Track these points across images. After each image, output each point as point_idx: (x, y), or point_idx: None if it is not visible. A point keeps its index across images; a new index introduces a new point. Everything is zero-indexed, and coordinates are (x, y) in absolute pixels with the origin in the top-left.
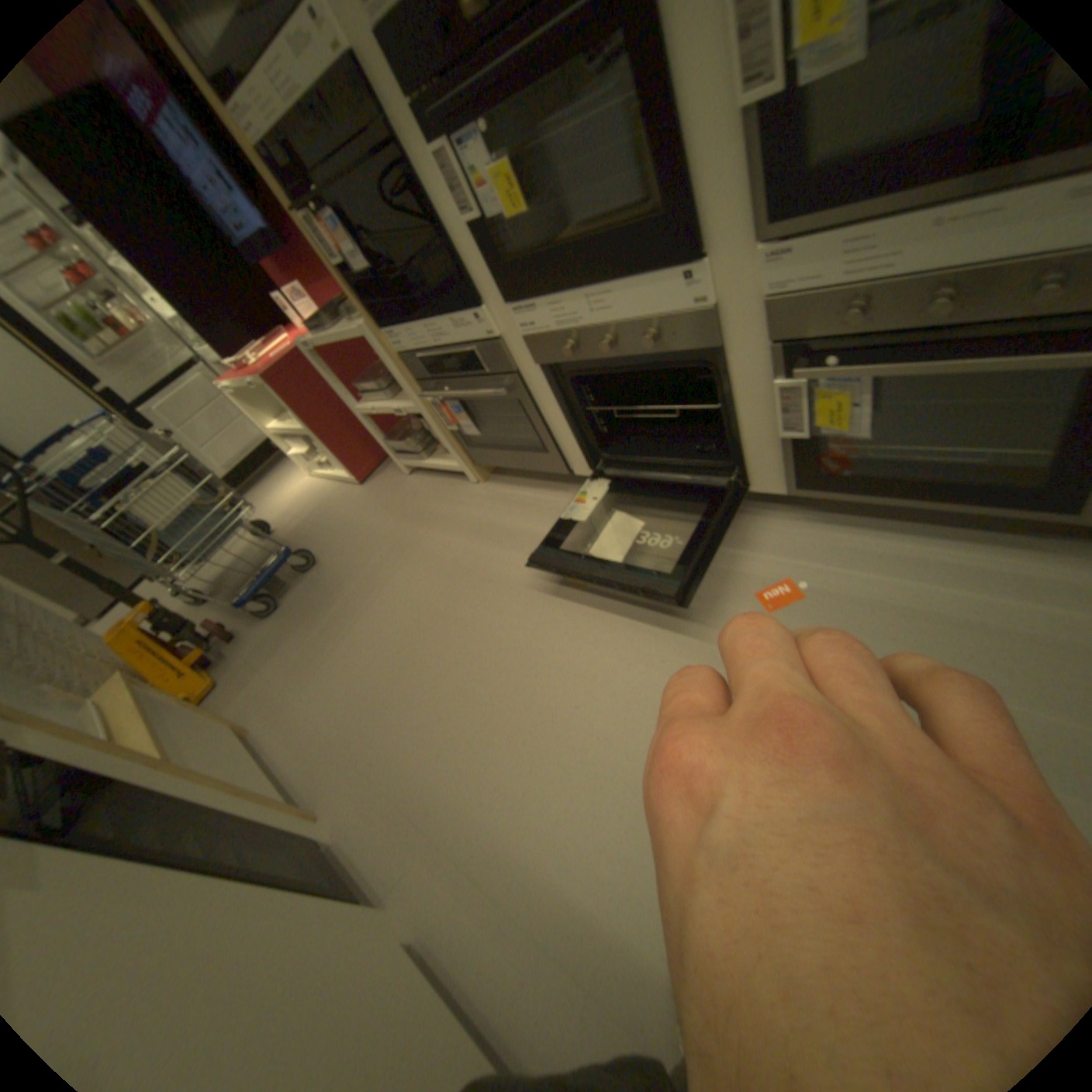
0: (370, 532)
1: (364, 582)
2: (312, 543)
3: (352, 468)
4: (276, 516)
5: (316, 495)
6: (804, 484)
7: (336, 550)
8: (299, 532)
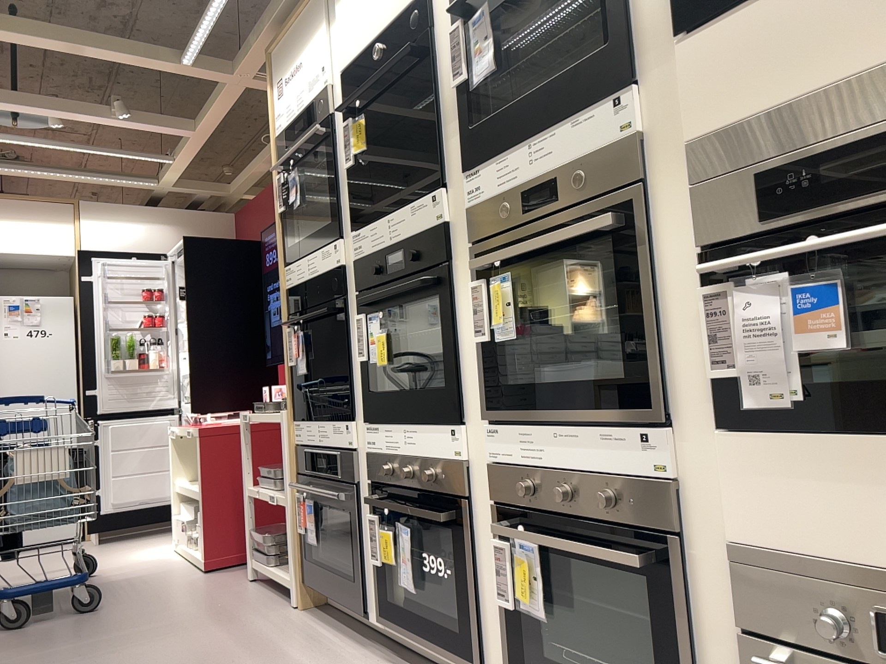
0: (166, 607)
1: (114, 639)
2: (112, 595)
3: (209, 550)
4: (110, 565)
5: (161, 564)
6: None
7: (124, 607)
8: (112, 584)
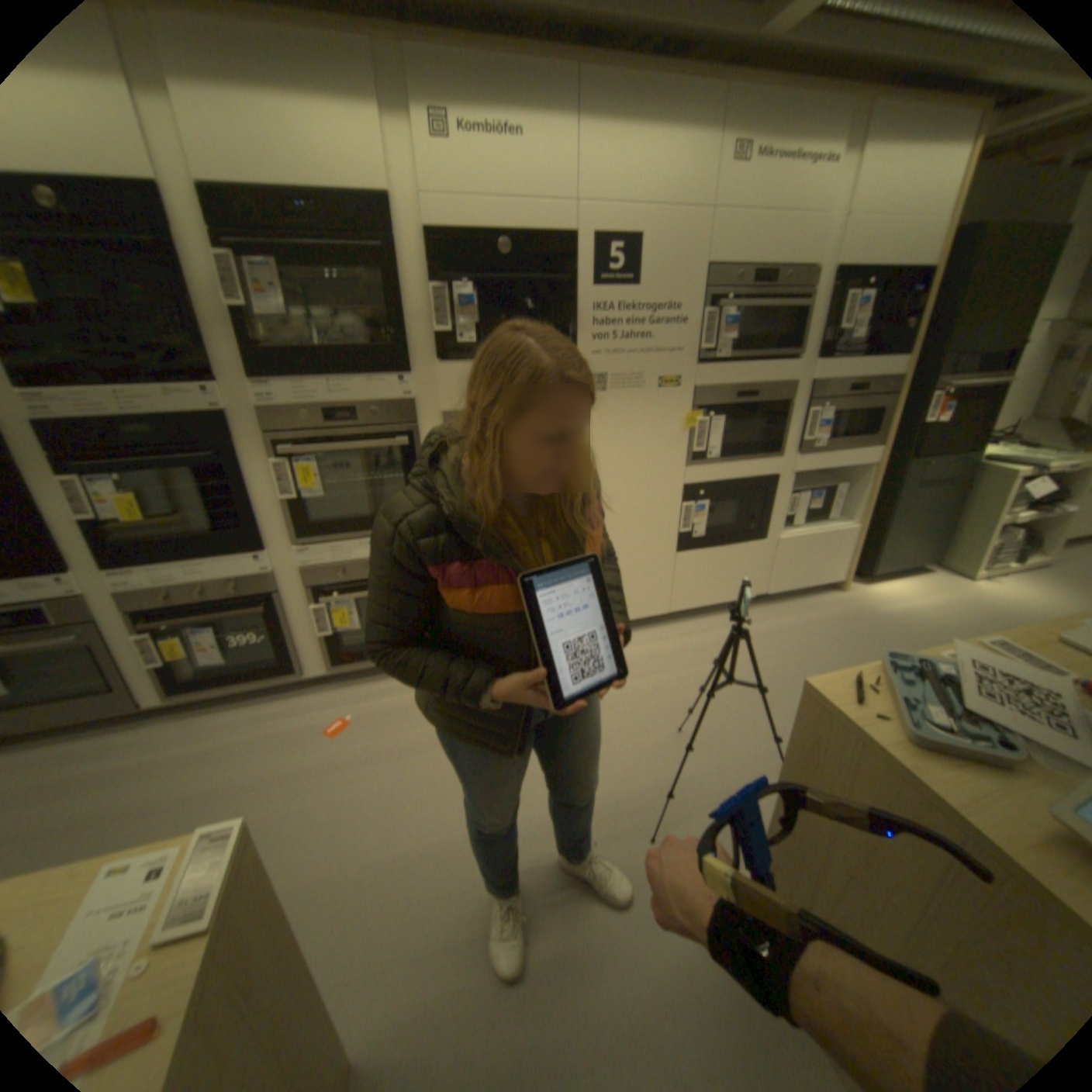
0: None
1: None
2: None
3: None
4: None
5: None
6: (333, 668)
7: None
8: None
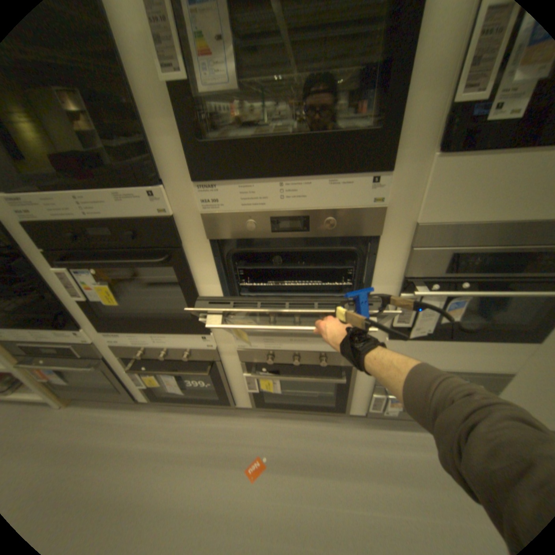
0: None
1: None
2: None
3: None
4: None
5: None
6: (258, 406)
7: None
8: None
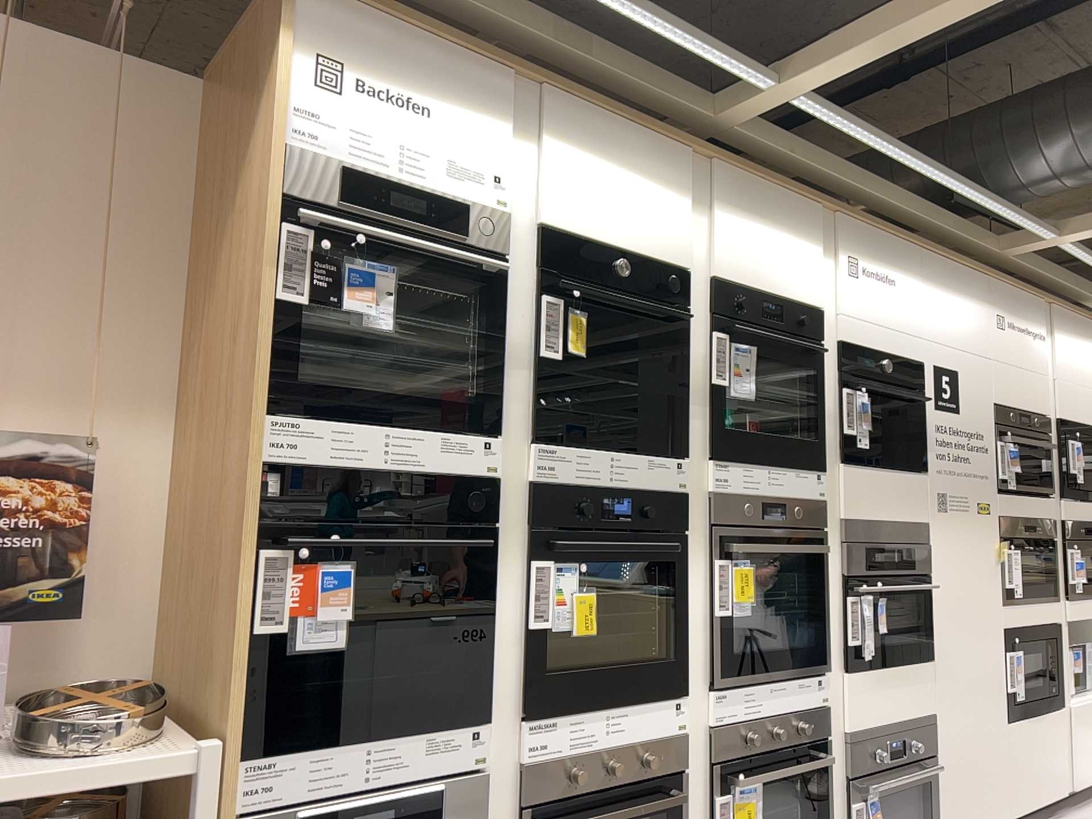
0: None
1: None
2: None
3: None
4: None
5: None
6: None
7: None
8: None
